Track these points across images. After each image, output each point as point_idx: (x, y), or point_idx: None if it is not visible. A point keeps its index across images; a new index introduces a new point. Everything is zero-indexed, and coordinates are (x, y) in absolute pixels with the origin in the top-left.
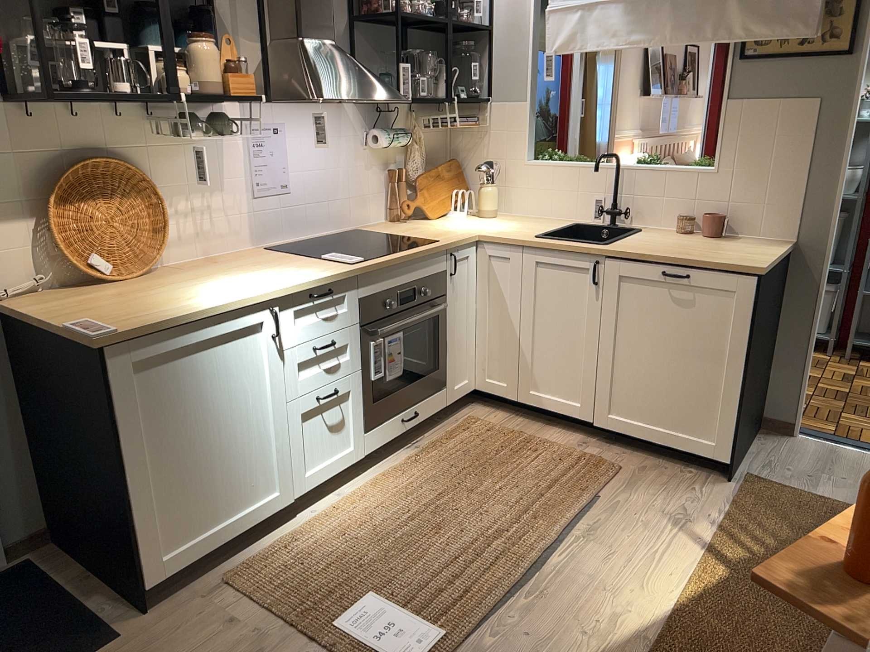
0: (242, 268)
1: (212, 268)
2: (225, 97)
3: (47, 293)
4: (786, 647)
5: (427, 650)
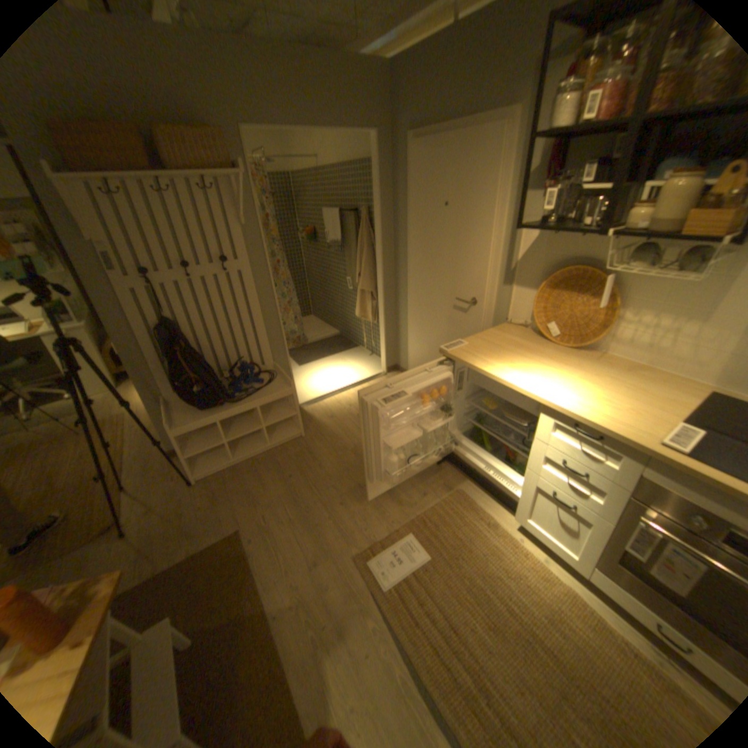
0: (619, 381)
1: (610, 369)
2: (665, 234)
3: (523, 329)
4: None
5: (375, 579)
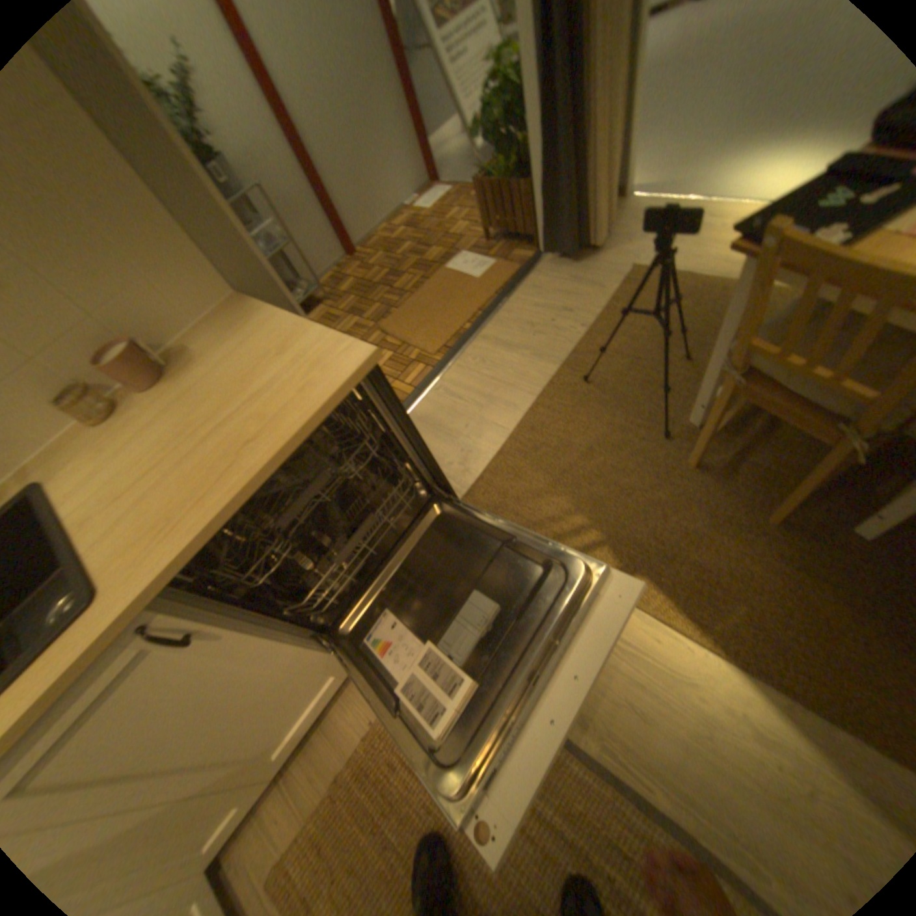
0: None
1: None
2: None
3: None
4: (749, 566)
5: None
